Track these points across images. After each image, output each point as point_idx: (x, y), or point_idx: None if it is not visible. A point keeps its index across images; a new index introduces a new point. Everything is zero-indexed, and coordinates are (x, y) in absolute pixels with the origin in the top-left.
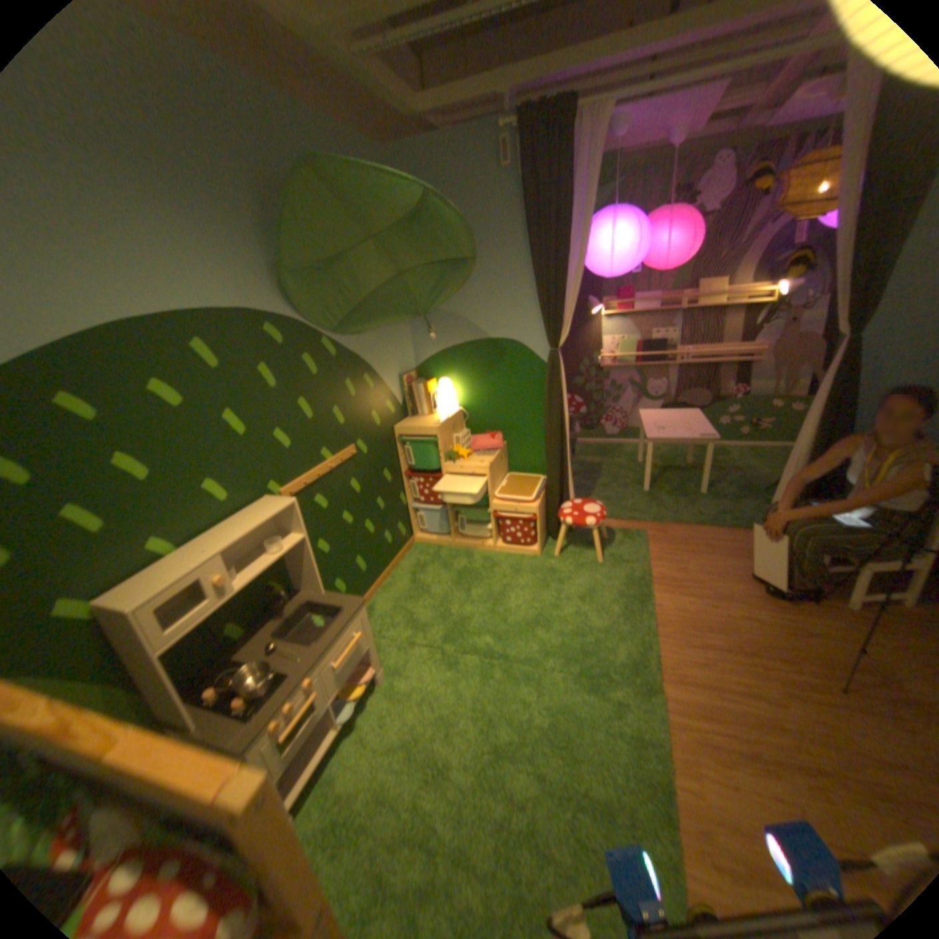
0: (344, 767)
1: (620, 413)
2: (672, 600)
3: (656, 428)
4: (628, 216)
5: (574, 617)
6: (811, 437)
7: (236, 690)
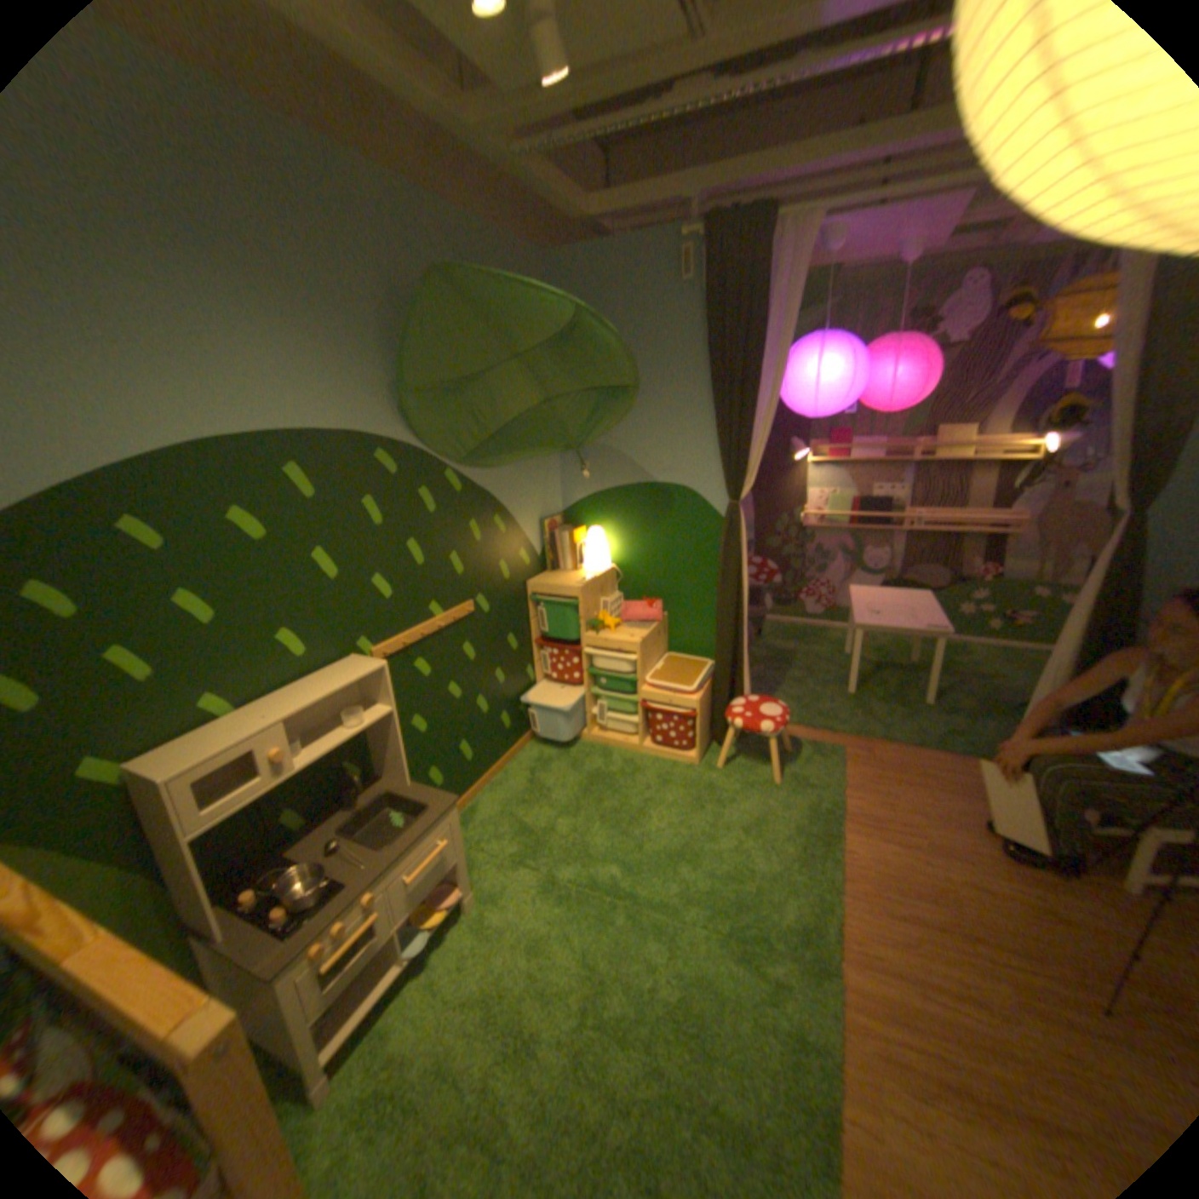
0: (404, 1020)
1: (826, 587)
2: (870, 847)
3: (869, 611)
4: (839, 345)
5: (732, 855)
6: (1076, 643)
7: (279, 898)
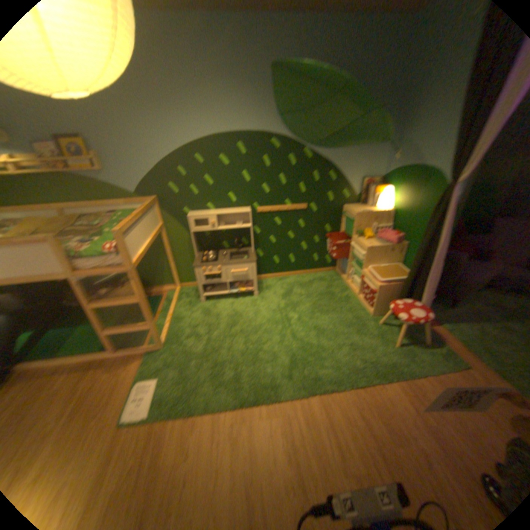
0: (223, 304)
1: None
2: (399, 398)
3: None
4: None
5: (335, 346)
6: None
7: (207, 257)
